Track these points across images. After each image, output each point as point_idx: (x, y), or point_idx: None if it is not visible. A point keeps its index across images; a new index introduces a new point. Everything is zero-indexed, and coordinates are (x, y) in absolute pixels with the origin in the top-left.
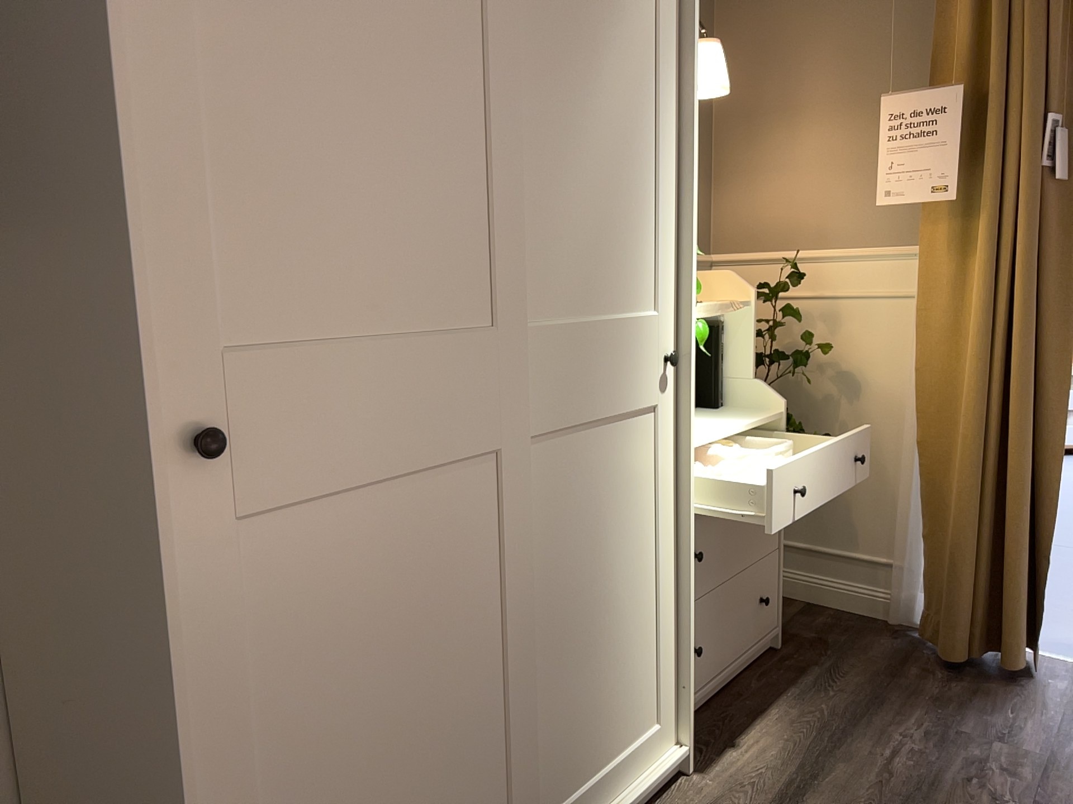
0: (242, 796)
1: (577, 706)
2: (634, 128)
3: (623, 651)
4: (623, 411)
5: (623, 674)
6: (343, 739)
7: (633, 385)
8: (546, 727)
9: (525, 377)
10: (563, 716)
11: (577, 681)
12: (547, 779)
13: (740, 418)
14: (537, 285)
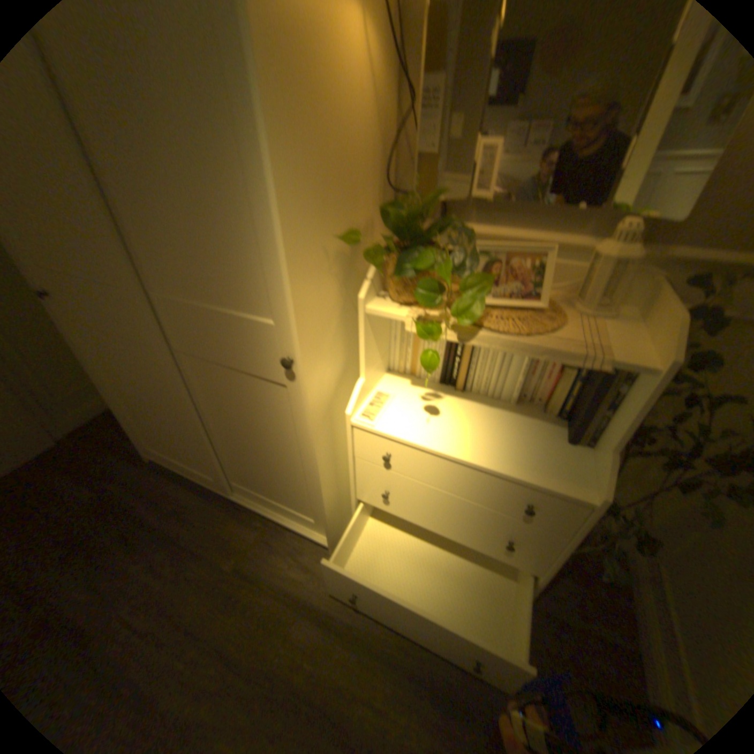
0: (103, 388)
1: (245, 468)
2: (199, 140)
3: (275, 475)
4: (246, 371)
5: (277, 483)
6: (128, 397)
7: (250, 360)
8: (227, 460)
9: (156, 320)
10: (237, 464)
11: (243, 460)
12: (233, 475)
13: (522, 462)
14: (152, 272)
